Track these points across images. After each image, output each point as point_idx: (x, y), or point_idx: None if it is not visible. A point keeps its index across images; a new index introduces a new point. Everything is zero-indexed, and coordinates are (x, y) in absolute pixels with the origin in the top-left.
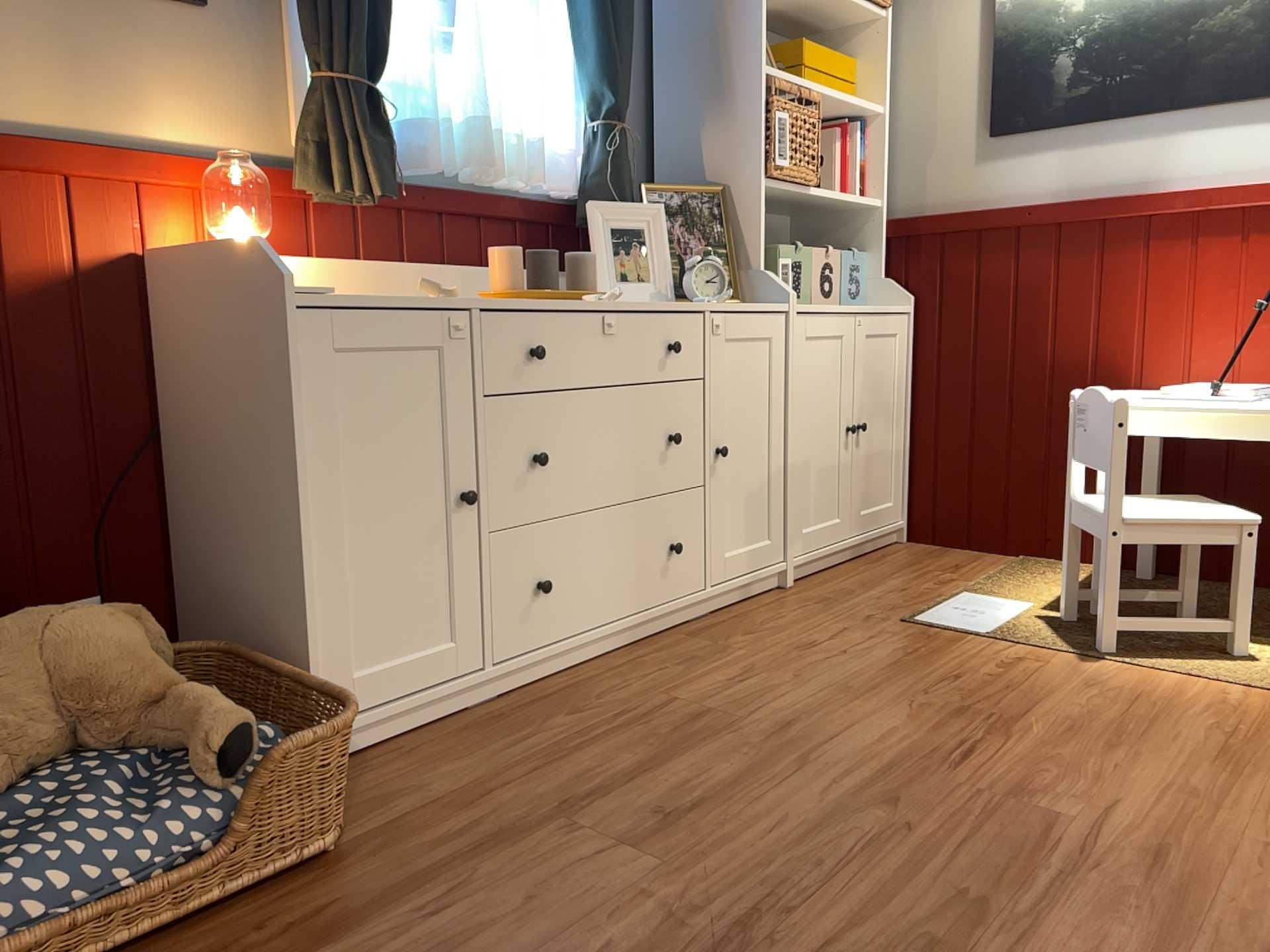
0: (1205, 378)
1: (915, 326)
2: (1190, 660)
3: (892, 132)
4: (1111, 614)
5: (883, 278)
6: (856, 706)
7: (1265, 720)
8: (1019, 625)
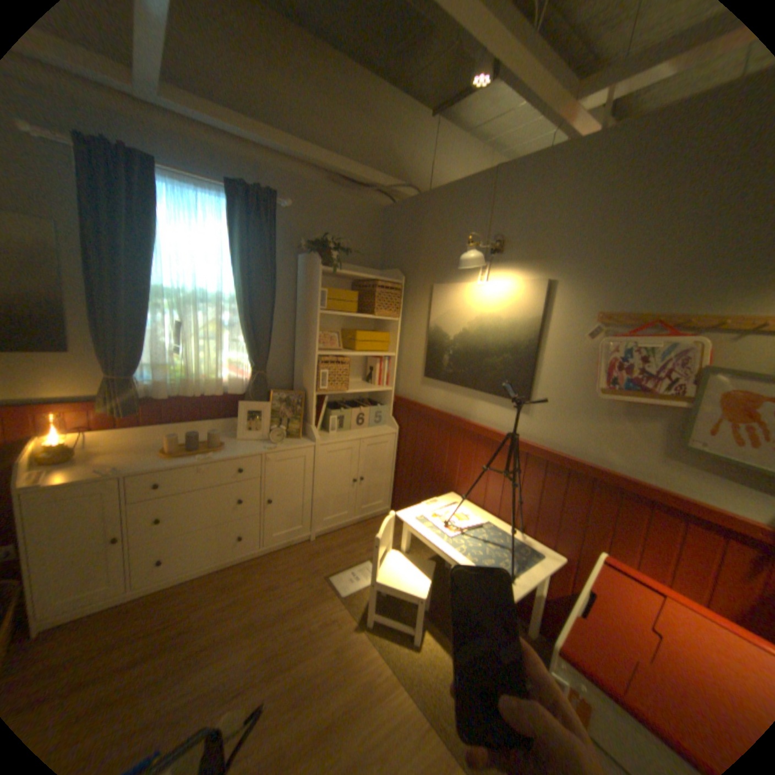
0: (476, 500)
1: (399, 438)
2: (393, 646)
3: (399, 362)
4: (371, 616)
5: (391, 416)
6: (240, 643)
7: (372, 707)
8: (361, 595)
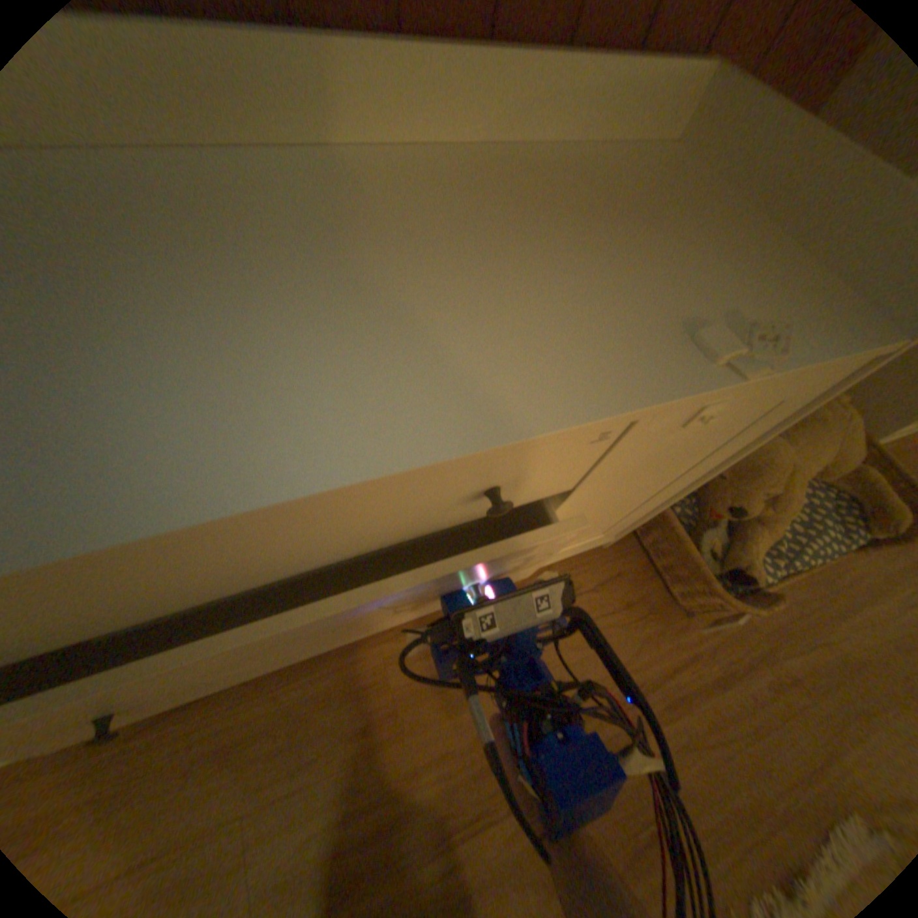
0: None
1: None
2: None
3: None
4: None
5: None
6: None
7: None
8: None
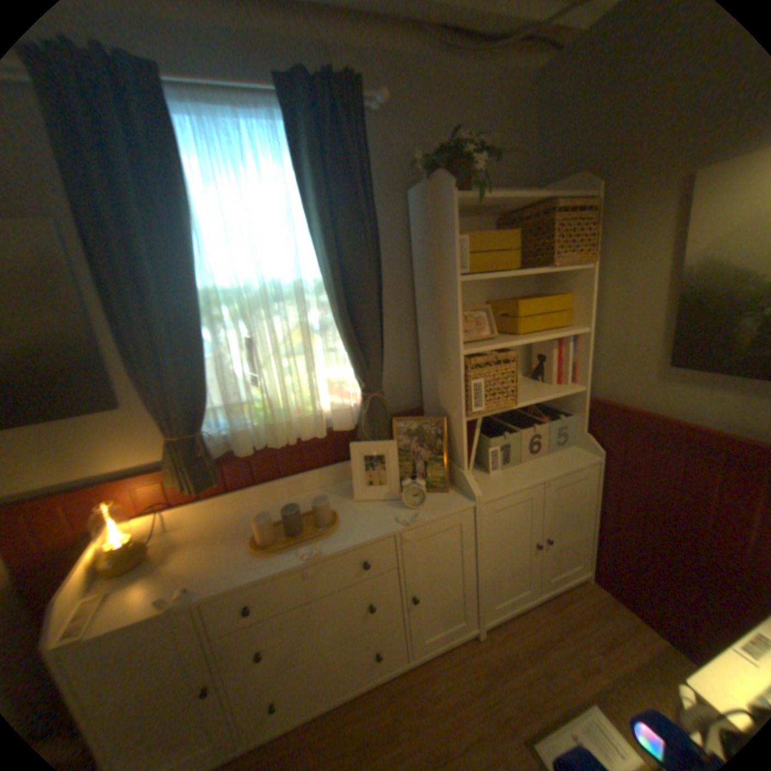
0: None
1: (607, 469)
2: None
3: (599, 340)
4: None
5: (587, 433)
6: None
7: None
8: None
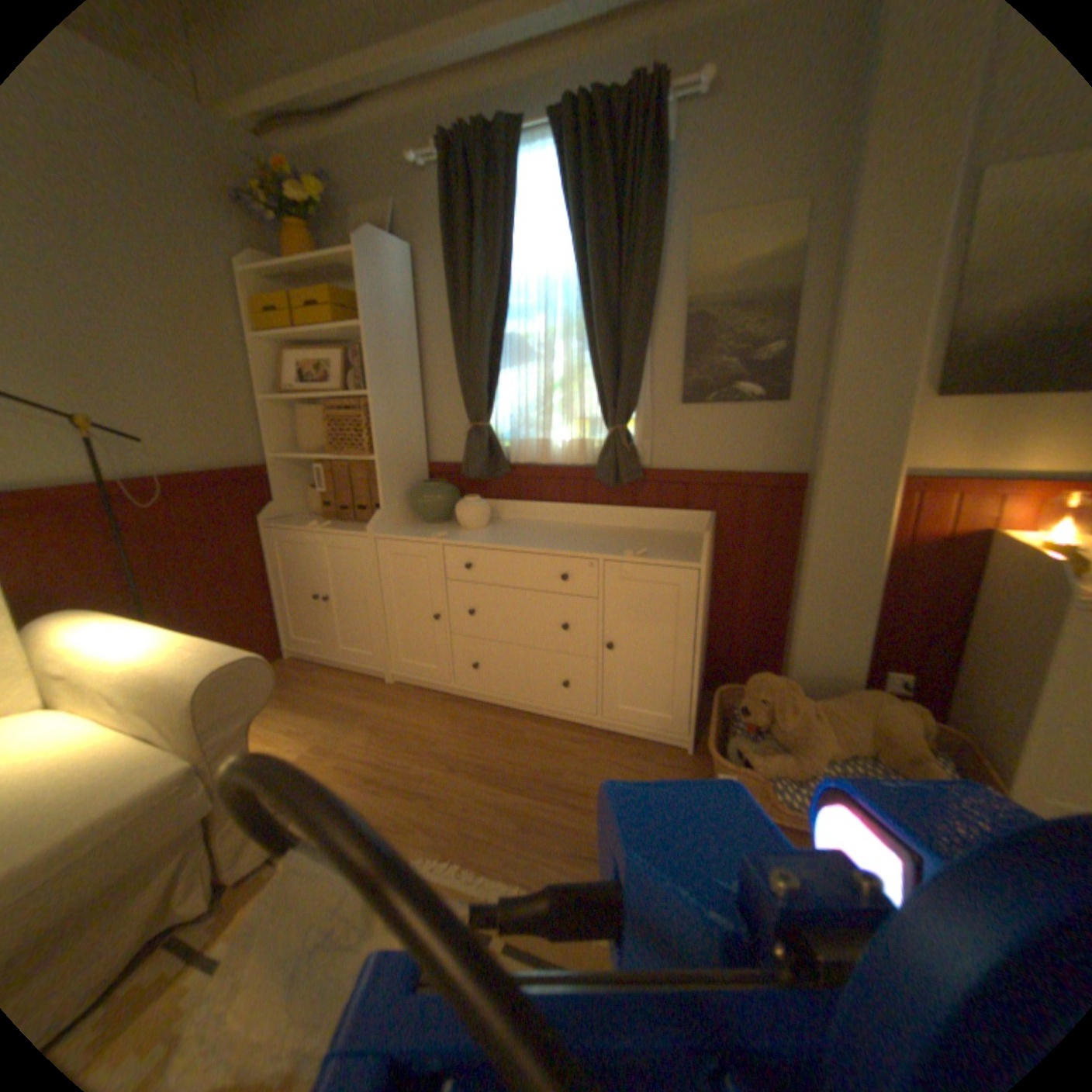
0: None
1: None
2: None
3: None
4: None
5: None
6: None
7: None
8: None
